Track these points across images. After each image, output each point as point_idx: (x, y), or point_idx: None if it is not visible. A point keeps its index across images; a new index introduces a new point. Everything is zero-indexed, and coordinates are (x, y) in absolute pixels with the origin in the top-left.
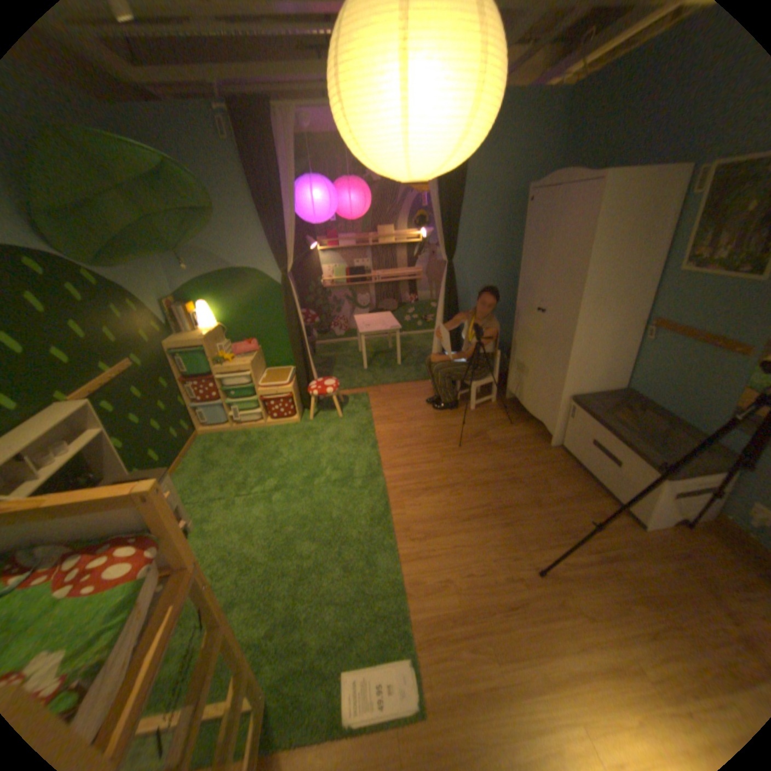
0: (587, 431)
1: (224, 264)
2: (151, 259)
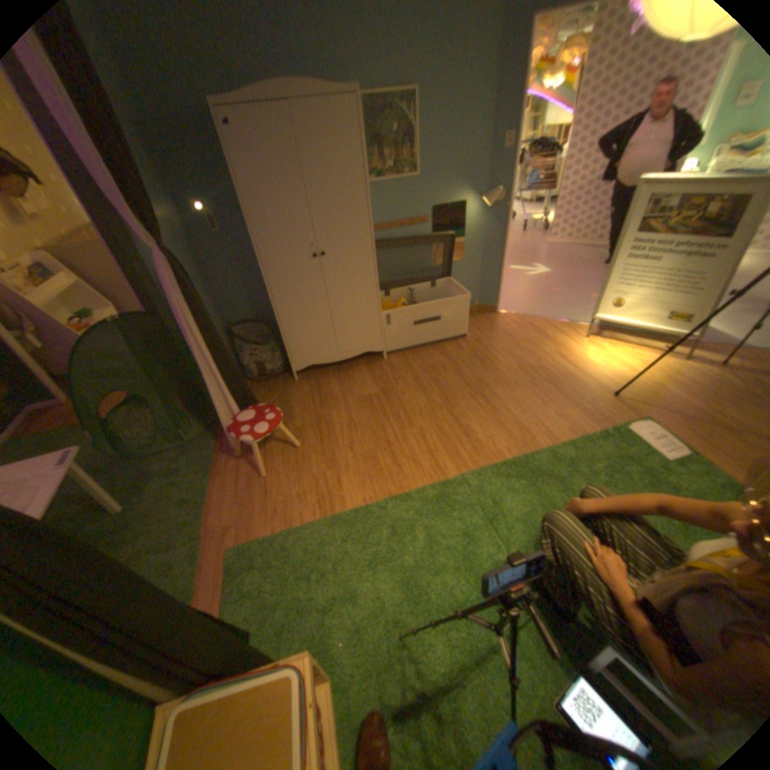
0: (407, 320)
1: None
2: None
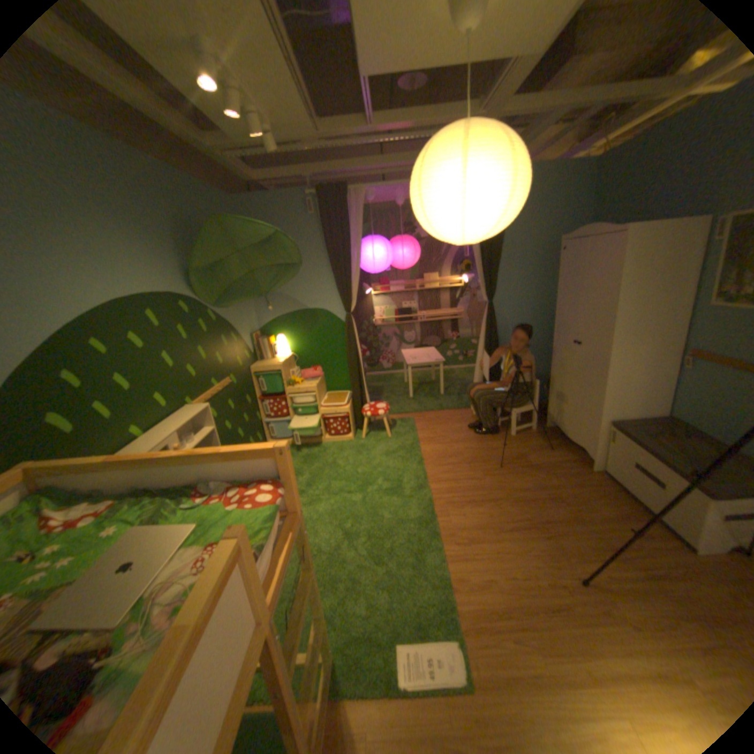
0: (628, 455)
1: (300, 306)
2: (248, 303)
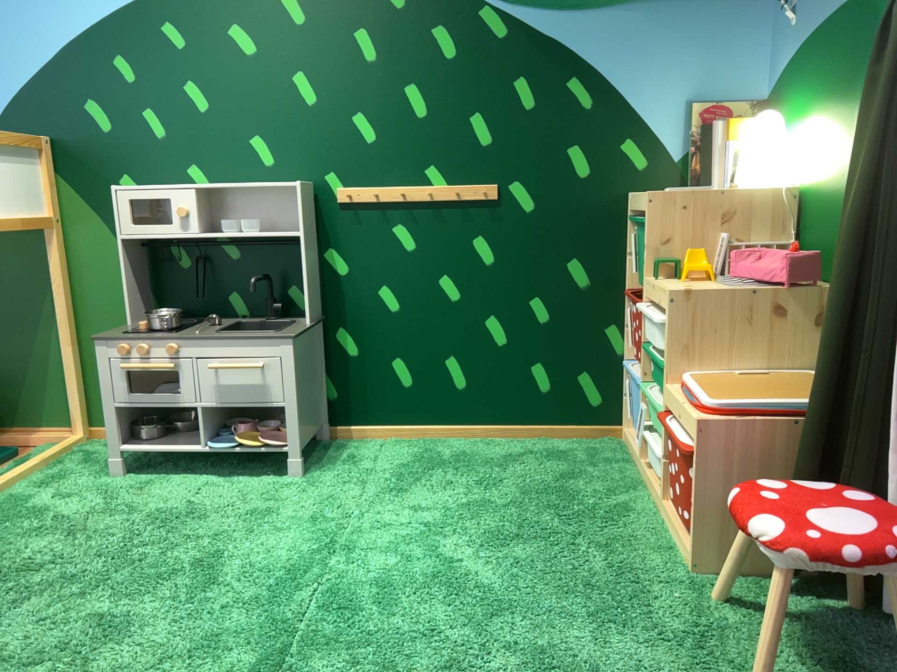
0: None
1: None
2: (734, 3)
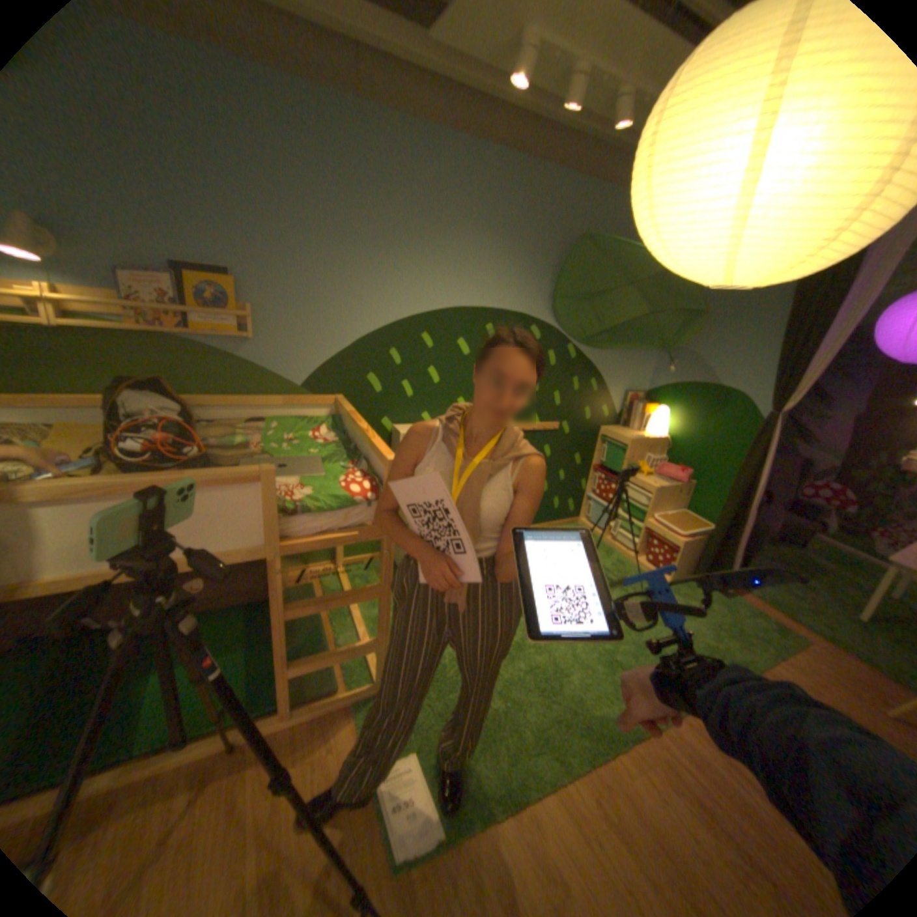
0: None
1: (712, 380)
2: (646, 355)
